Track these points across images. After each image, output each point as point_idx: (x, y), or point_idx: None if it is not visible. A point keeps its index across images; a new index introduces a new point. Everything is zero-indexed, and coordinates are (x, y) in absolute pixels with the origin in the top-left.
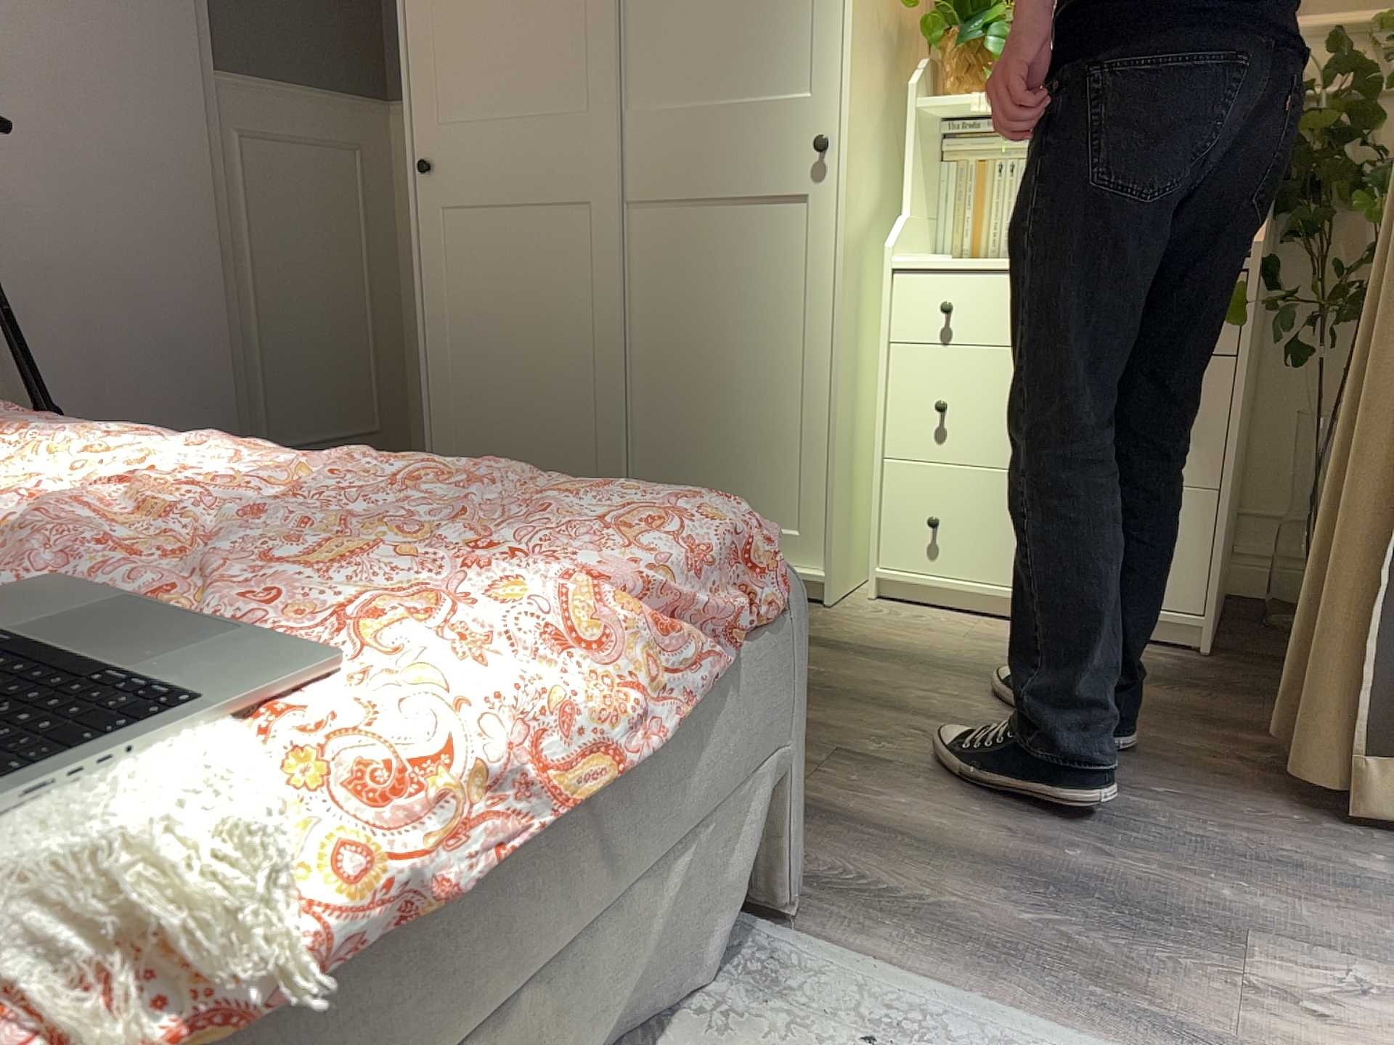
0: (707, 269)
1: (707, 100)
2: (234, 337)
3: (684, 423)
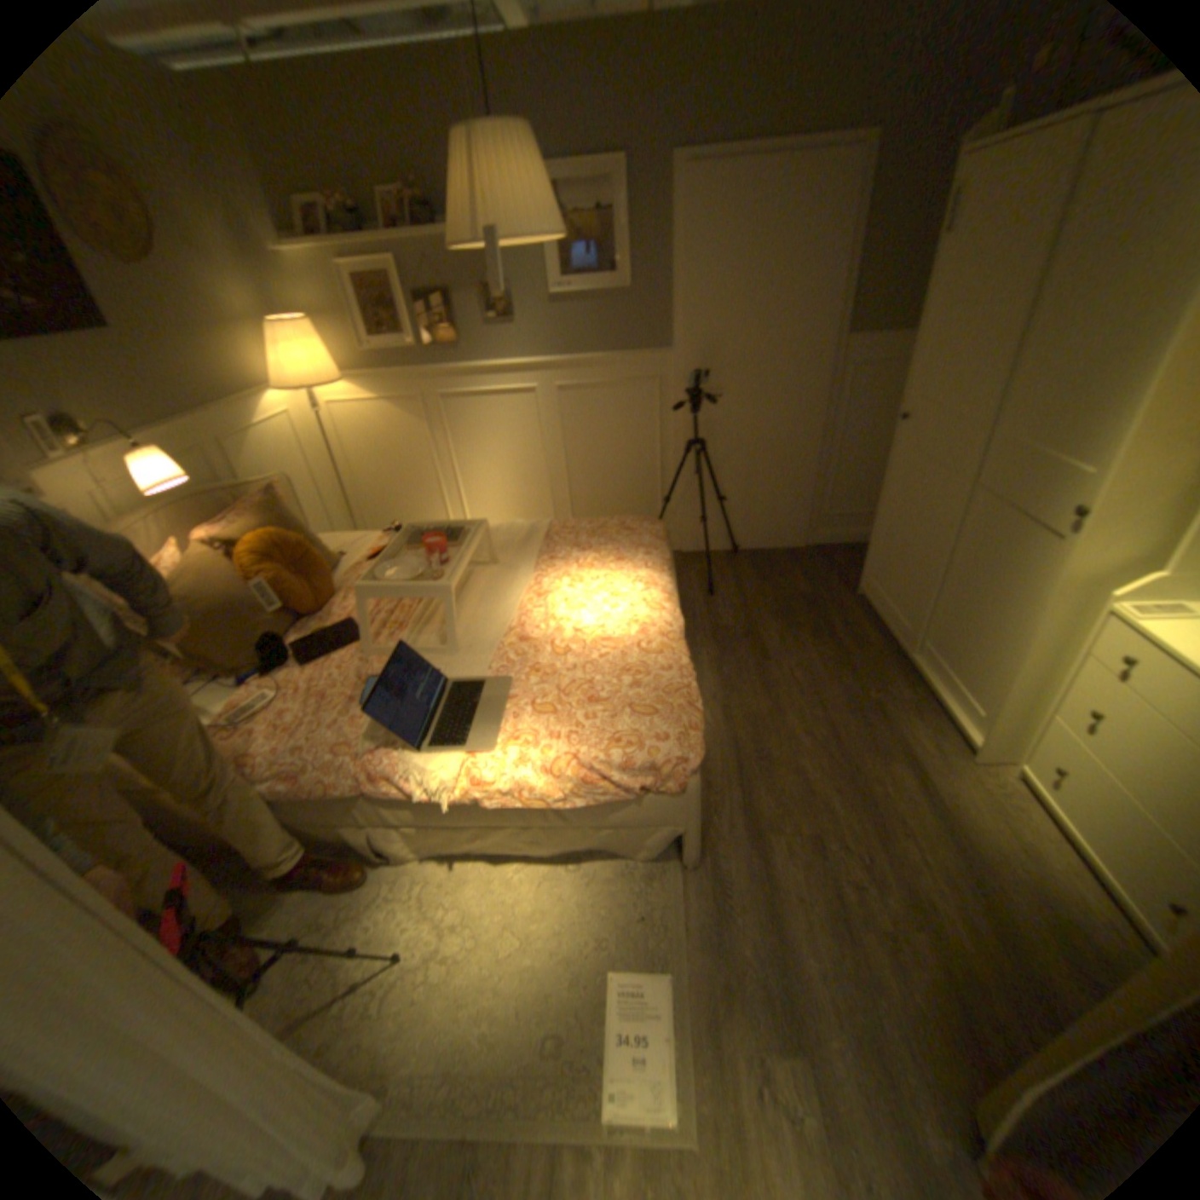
0: (1000, 545)
1: (1038, 443)
2: (818, 465)
3: (960, 618)
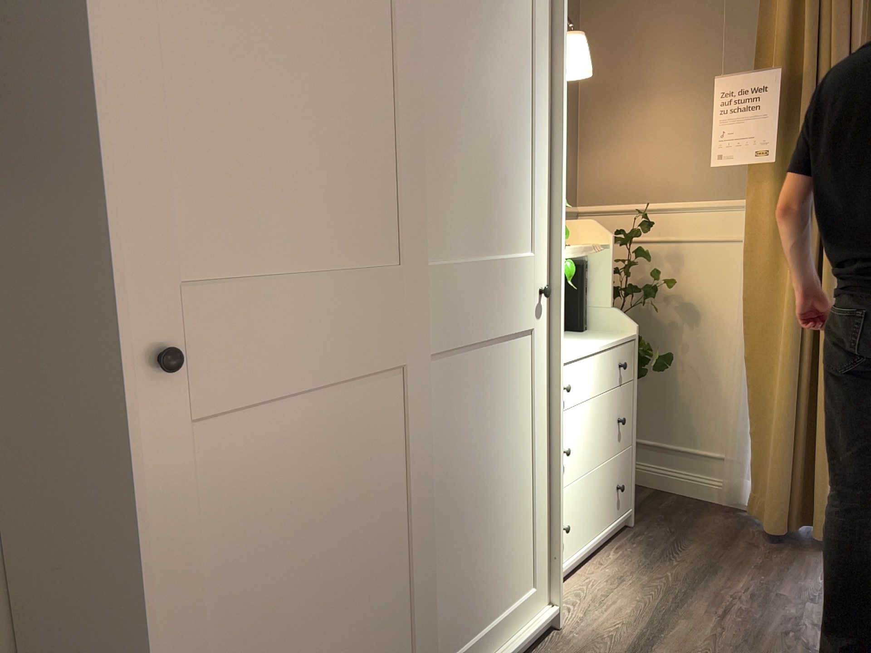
0: (480, 401)
1: (479, 257)
2: None
3: (468, 546)
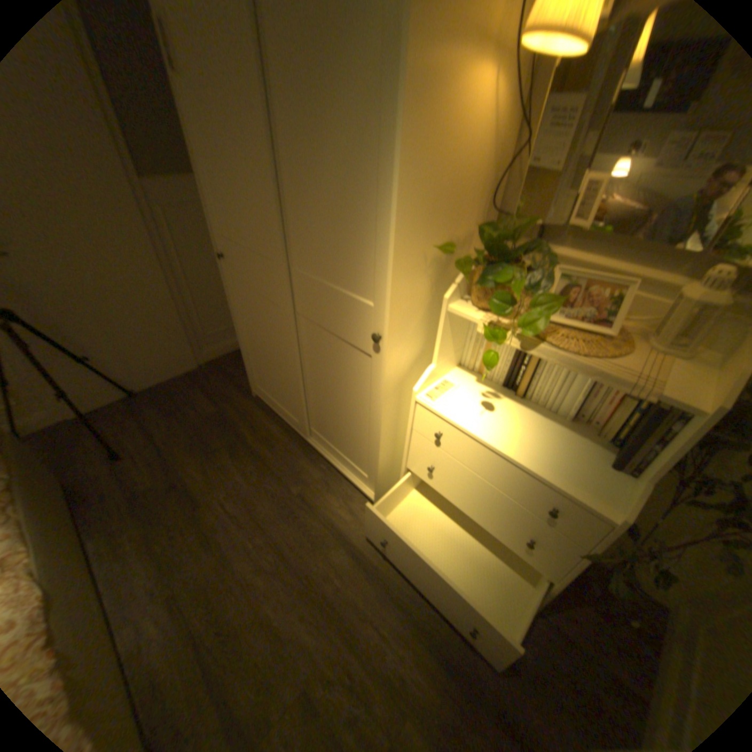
0: (329, 359)
1: (324, 279)
2: (173, 299)
3: (325, 411)
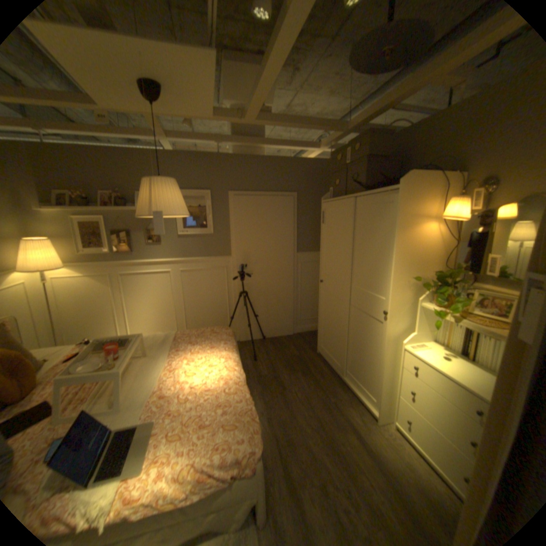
0: (363, 327)
1: (366, 290)
2: (293, 300)
3: (357, 359)
